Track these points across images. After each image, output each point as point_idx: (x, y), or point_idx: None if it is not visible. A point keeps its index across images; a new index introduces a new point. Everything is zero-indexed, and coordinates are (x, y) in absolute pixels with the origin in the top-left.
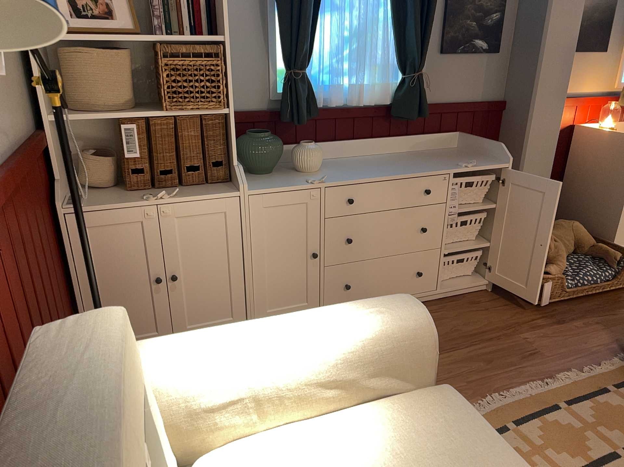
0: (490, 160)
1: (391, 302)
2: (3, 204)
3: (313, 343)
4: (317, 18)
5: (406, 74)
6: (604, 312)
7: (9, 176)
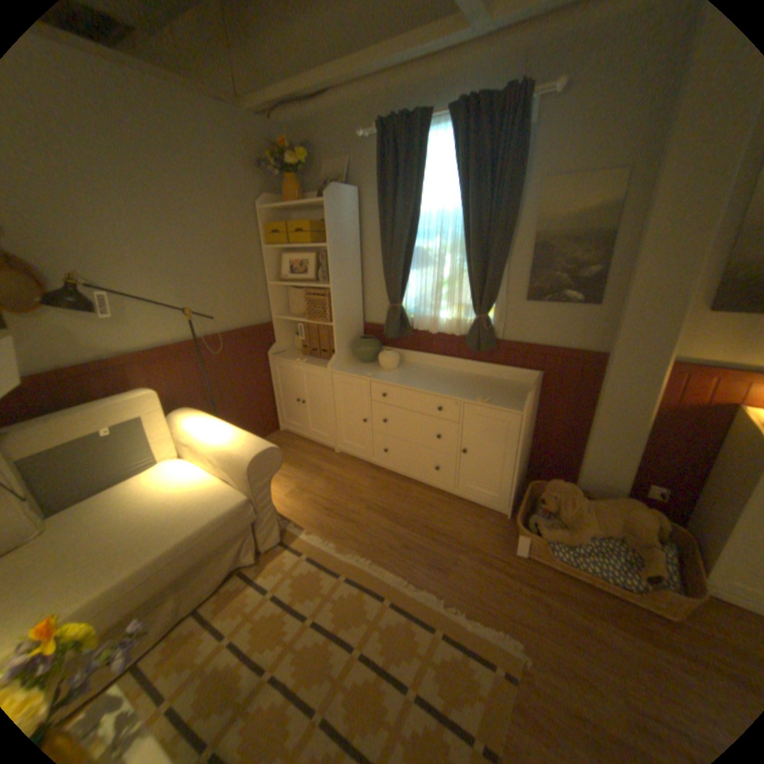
0: (519, 404)
1: (257, 445)
2: (201, 348)
3: (214, 440)
4: (410, 271)
5: (476, 315)
6: (580, 610)
7: (206, 339)
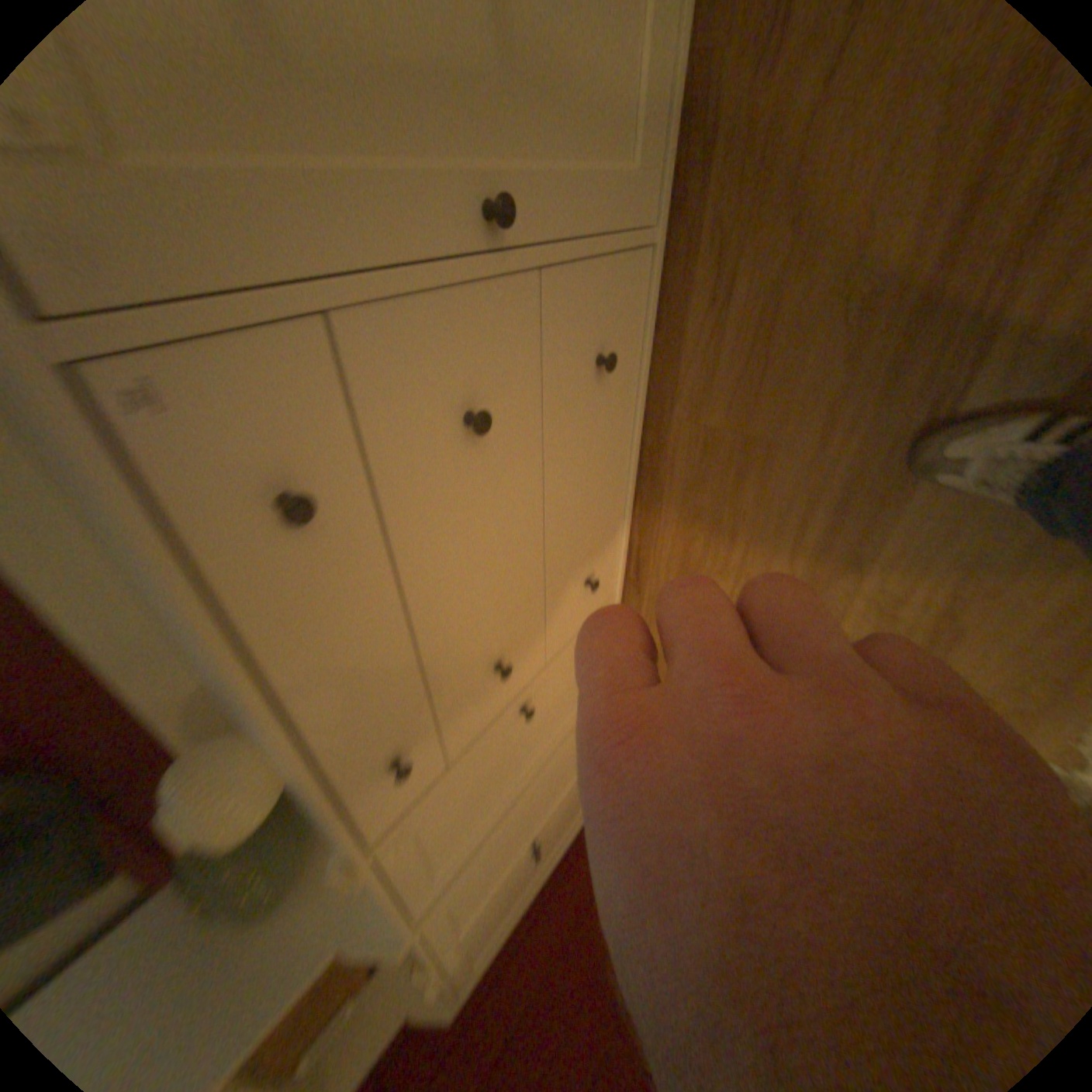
0: None
1: None
2: None
3: None
4: None
5: None
6: None
7: None
